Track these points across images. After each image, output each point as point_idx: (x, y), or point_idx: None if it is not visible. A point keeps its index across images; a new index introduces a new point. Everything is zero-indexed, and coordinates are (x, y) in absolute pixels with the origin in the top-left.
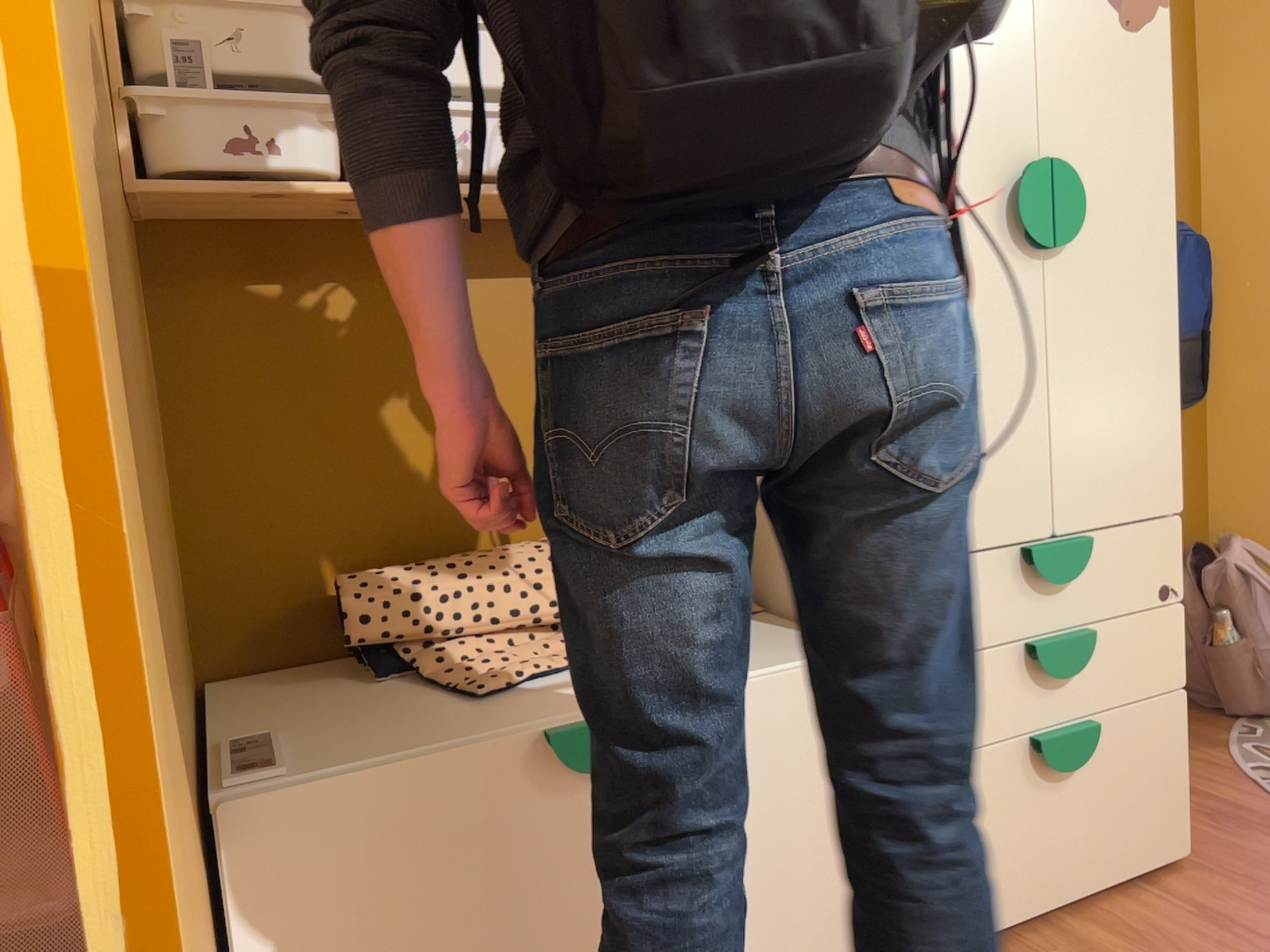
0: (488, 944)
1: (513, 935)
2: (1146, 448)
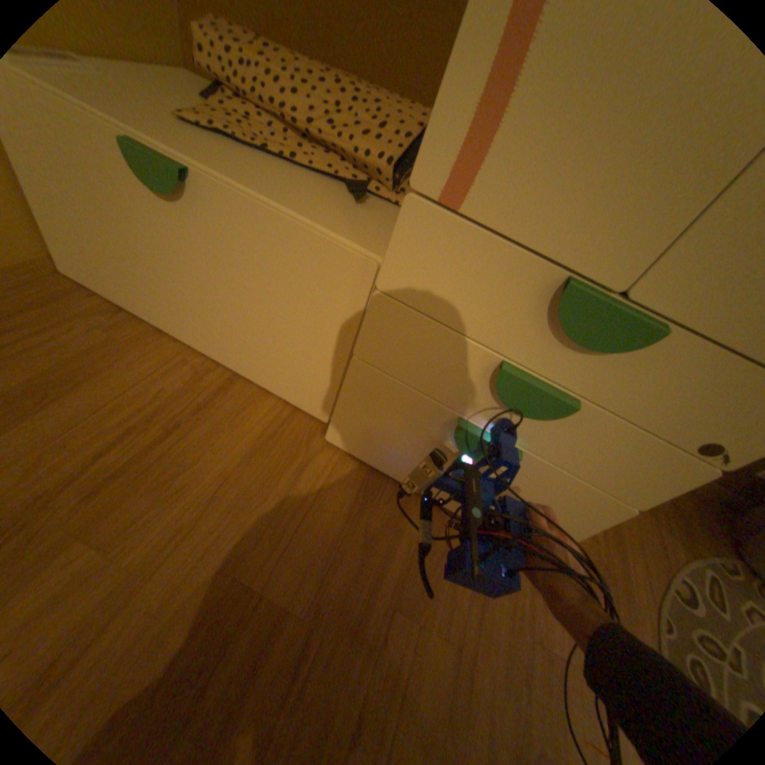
0: (121, 242)
1: (133, 248)
2: None
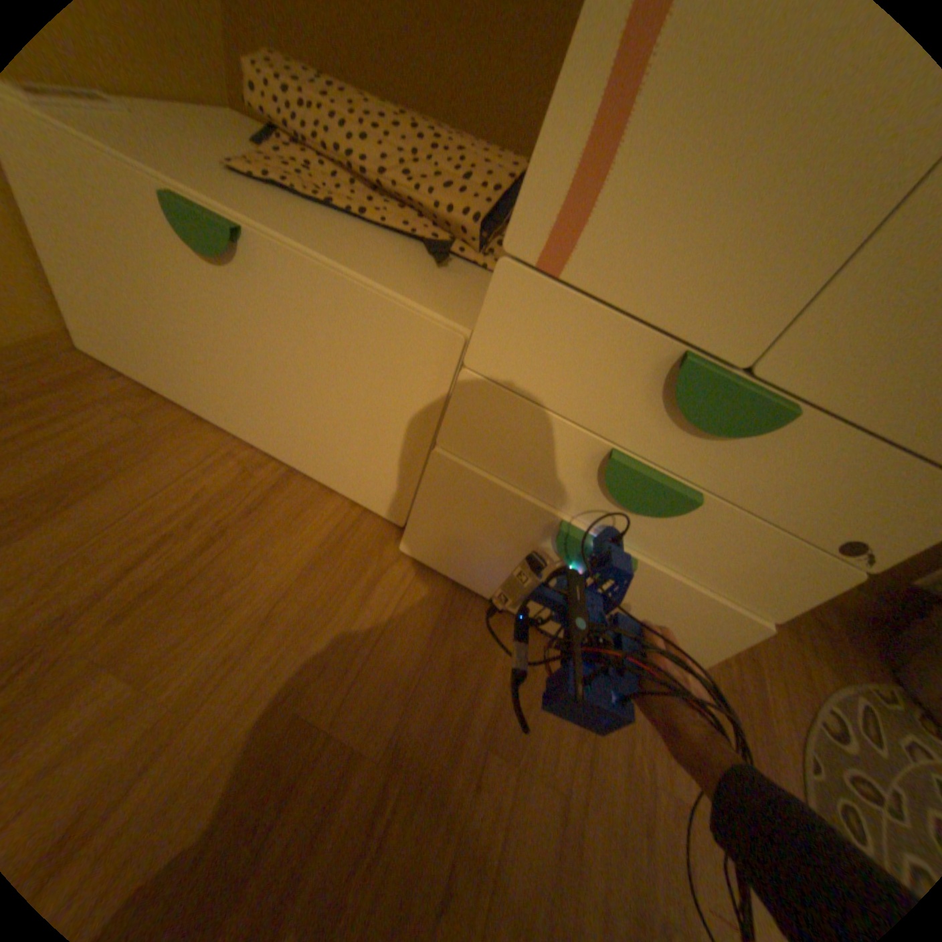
0: (156, 313)
1: (170, 320)
2: None
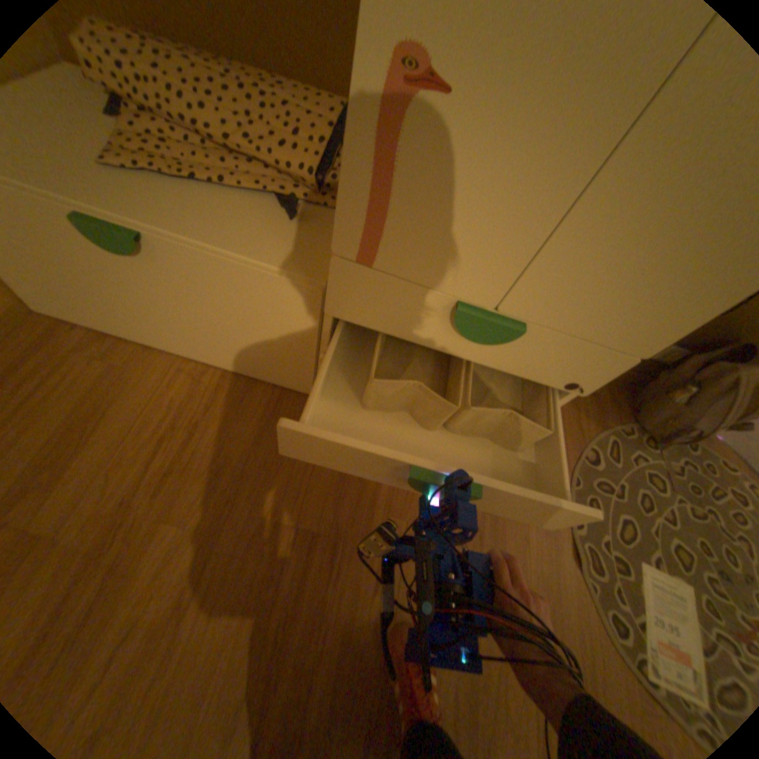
0: (89, 286)
1: (101, 290)
2: (661, 296)
